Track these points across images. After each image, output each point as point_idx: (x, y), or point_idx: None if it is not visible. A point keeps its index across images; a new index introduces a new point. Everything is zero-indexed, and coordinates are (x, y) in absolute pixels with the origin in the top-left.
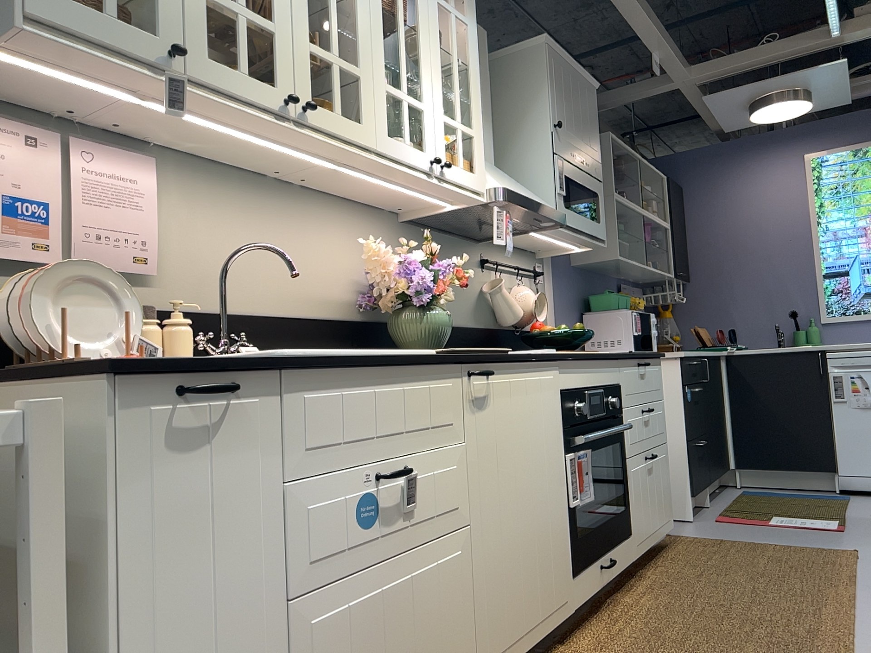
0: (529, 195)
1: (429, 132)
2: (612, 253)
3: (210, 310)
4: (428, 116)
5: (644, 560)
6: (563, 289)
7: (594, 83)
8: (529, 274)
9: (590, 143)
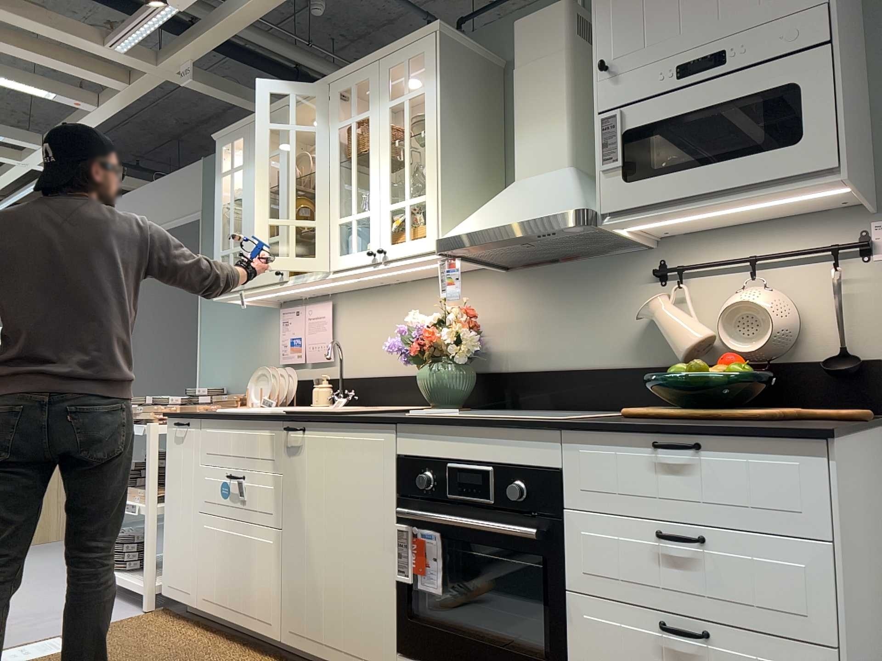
0: (514, 214)
1: (372, 230)
2: None
3: (356, 376)
4: (372, 217)
5: None
6: None
7: None
8: (822, 255)
9: None
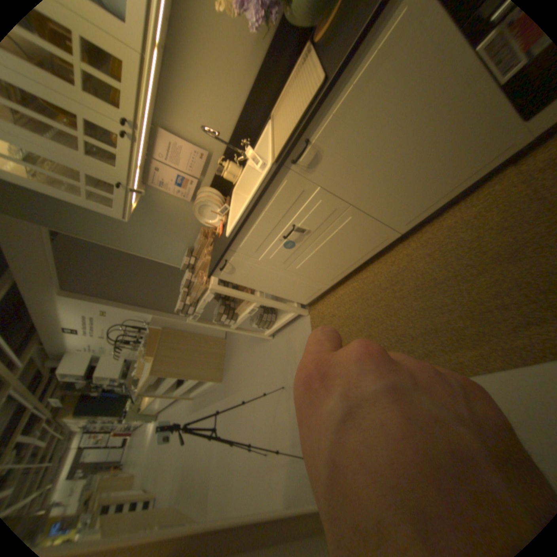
0: None
1: None
2: None
3: (231, 134)
4: None
5: None
6: None
7: None
8: None
9: None
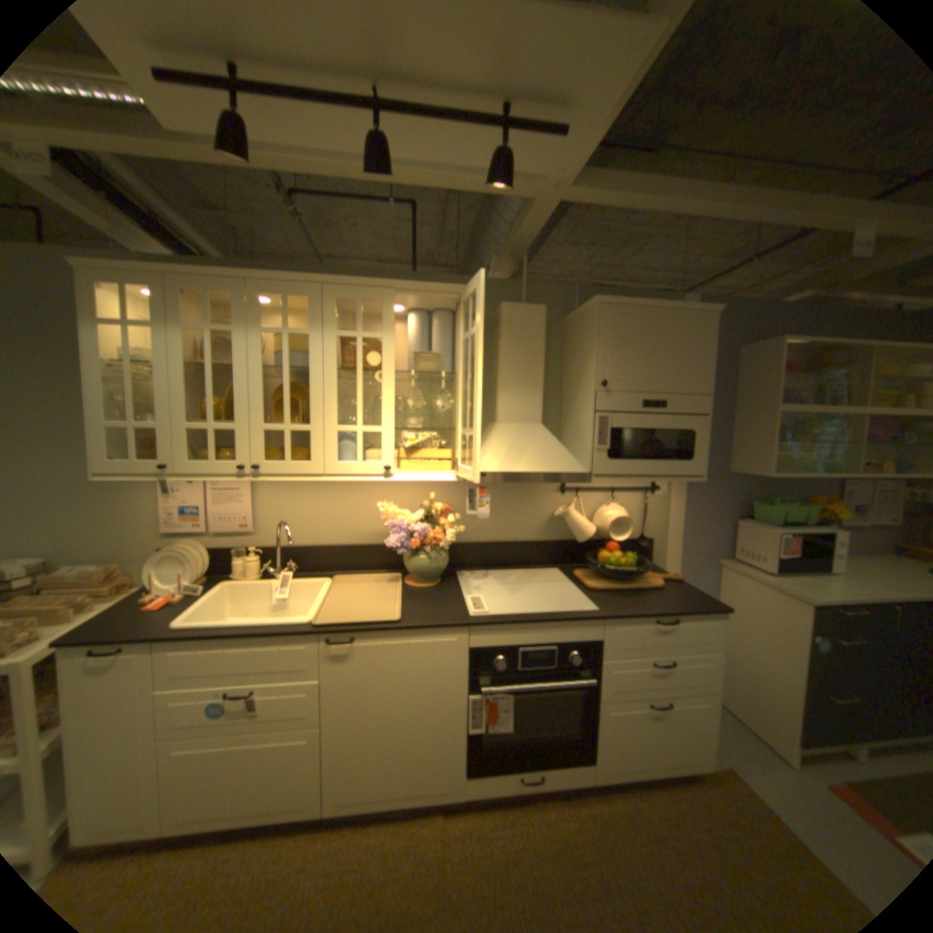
0: (533, 463)
1: (387, 446)
2: (777, 466)
3: (288, 545)
4: (387, 435)
5: (645, 786)
6: (702, 497)
7: (711, 307)
8: (637, 490)
9: (684, 378)
